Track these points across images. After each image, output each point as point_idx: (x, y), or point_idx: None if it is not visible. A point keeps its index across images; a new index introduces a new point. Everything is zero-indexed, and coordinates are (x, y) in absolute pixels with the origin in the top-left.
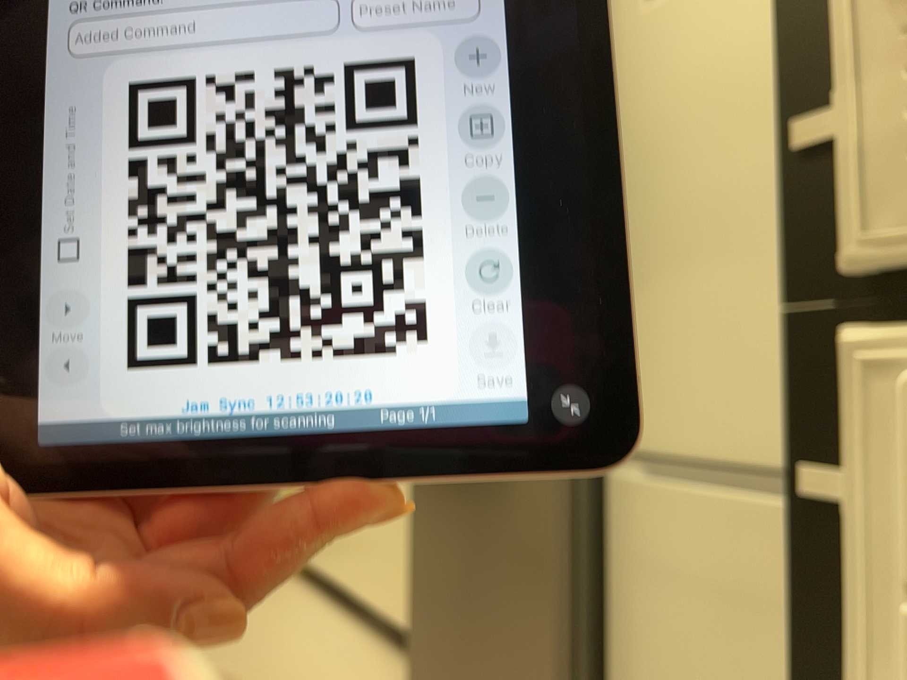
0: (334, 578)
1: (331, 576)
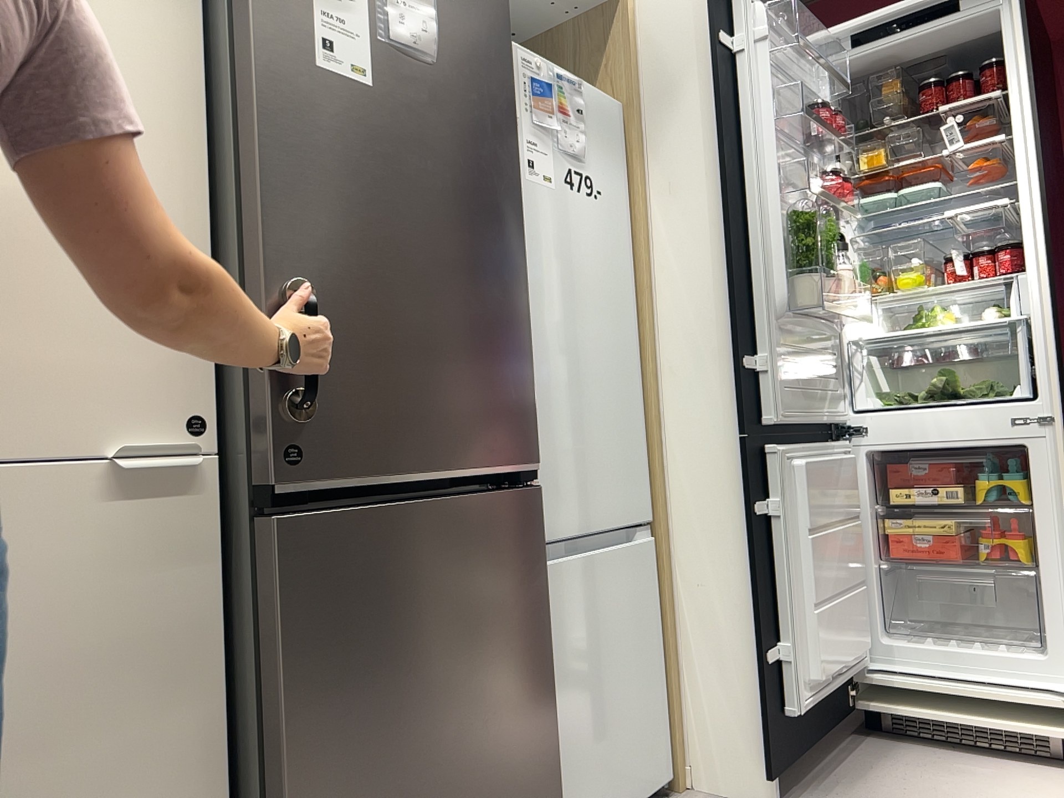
0: None
1: None
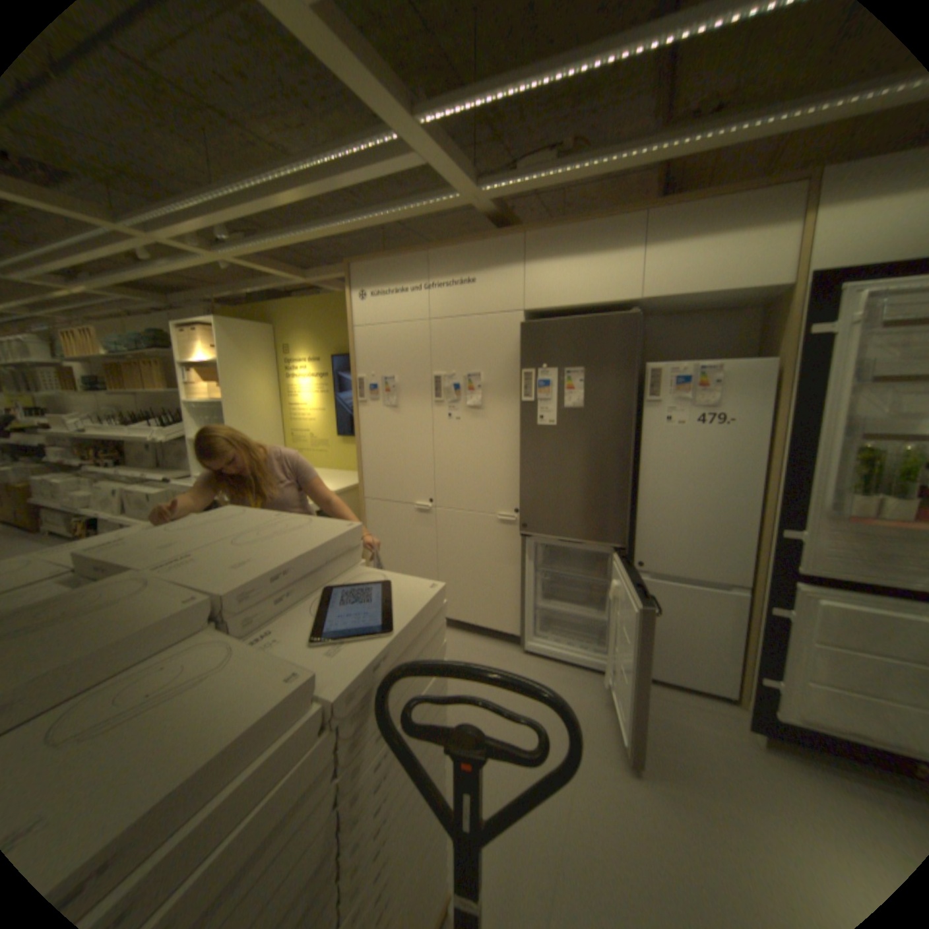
0: None
1: None
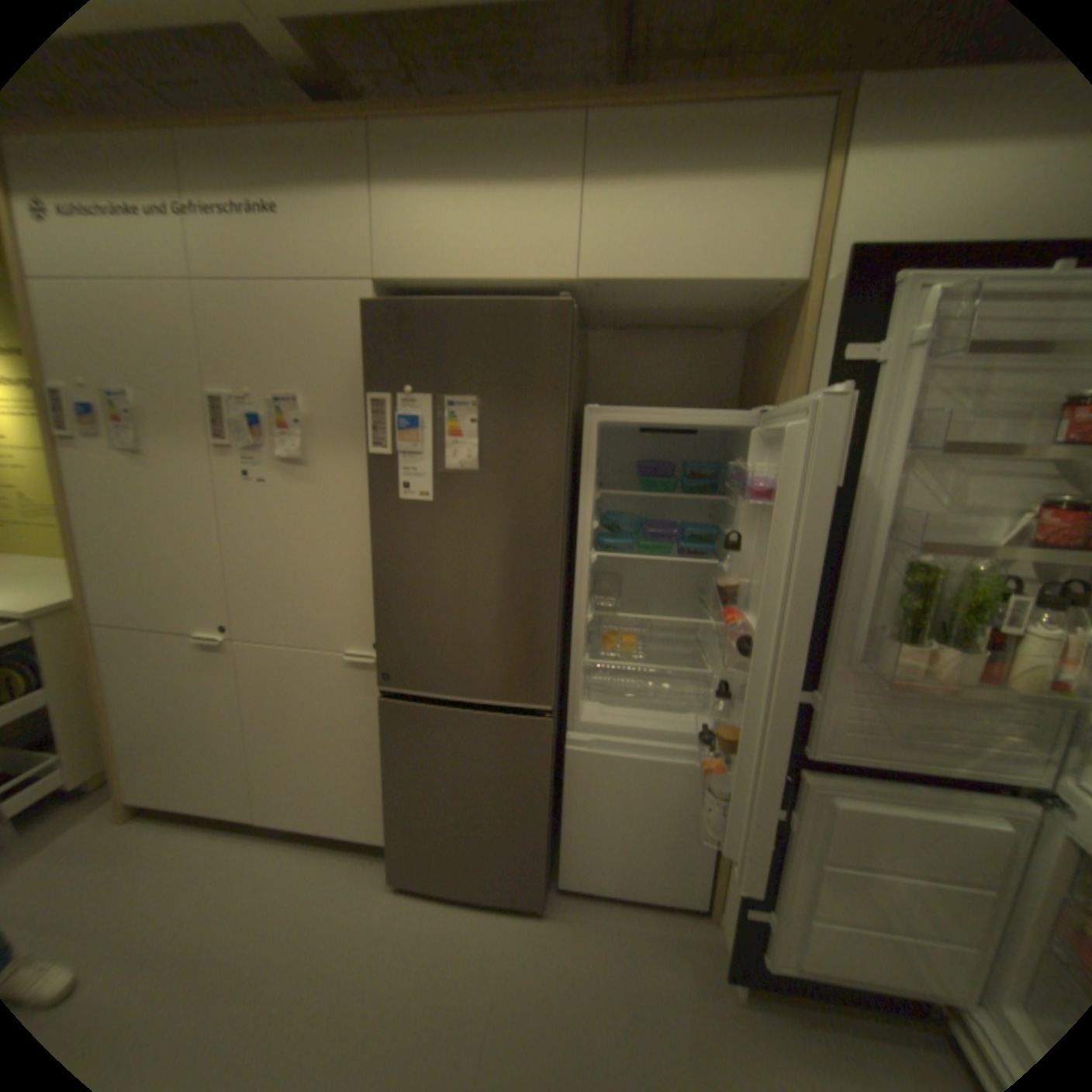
0: (214, 814)
1: (208, 813)
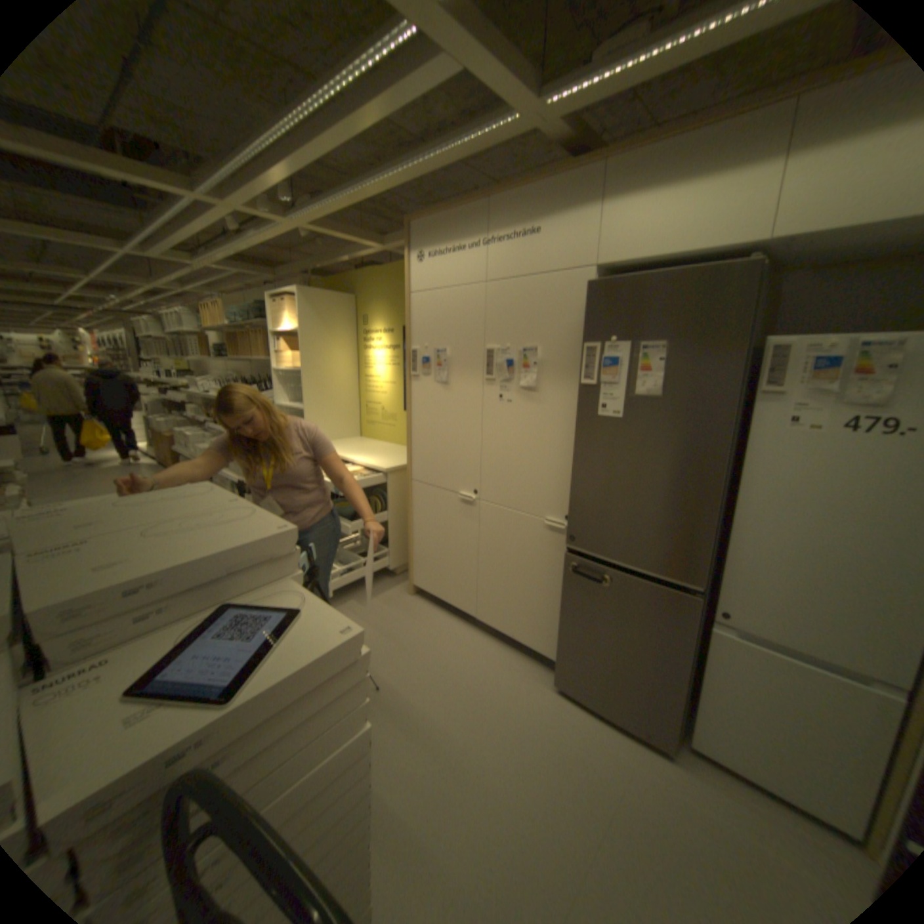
0: (457, 605)
1: (454, 604)
